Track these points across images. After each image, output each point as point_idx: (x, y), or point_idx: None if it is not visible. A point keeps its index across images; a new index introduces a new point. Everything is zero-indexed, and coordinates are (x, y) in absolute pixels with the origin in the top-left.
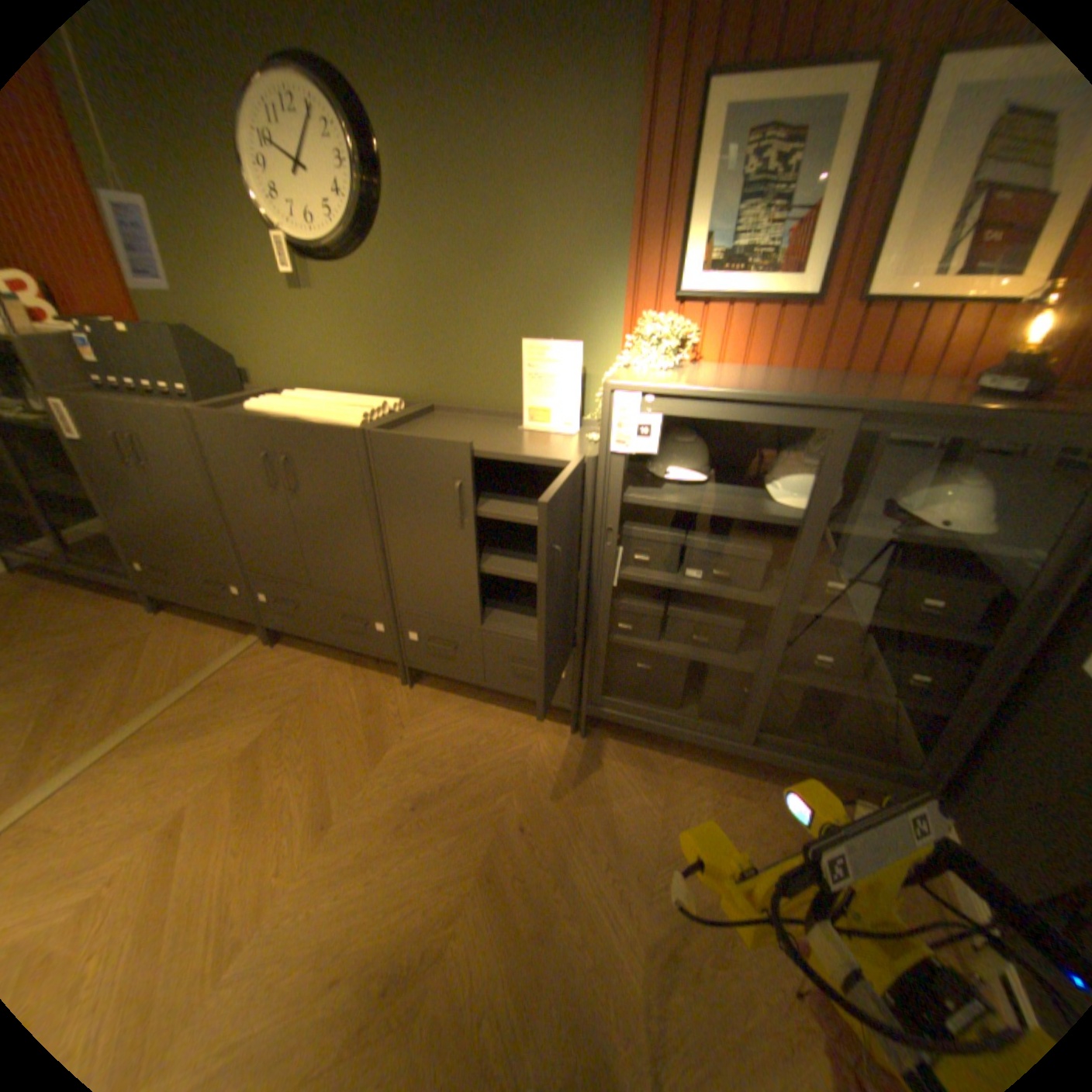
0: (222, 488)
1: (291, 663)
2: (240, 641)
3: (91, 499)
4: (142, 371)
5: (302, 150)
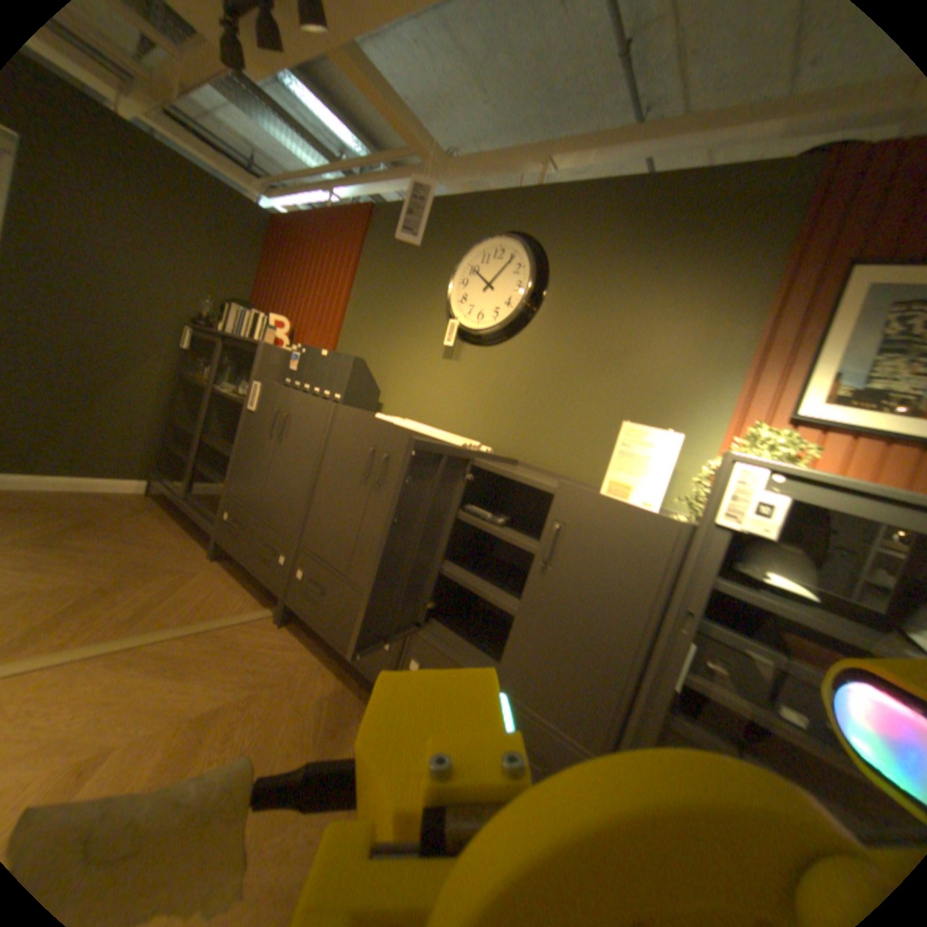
0: (324, 469)
1: (286, 646)
2: (257, 608)
3: (230, 455)
4: (319, 380)
5: (495, 276)
